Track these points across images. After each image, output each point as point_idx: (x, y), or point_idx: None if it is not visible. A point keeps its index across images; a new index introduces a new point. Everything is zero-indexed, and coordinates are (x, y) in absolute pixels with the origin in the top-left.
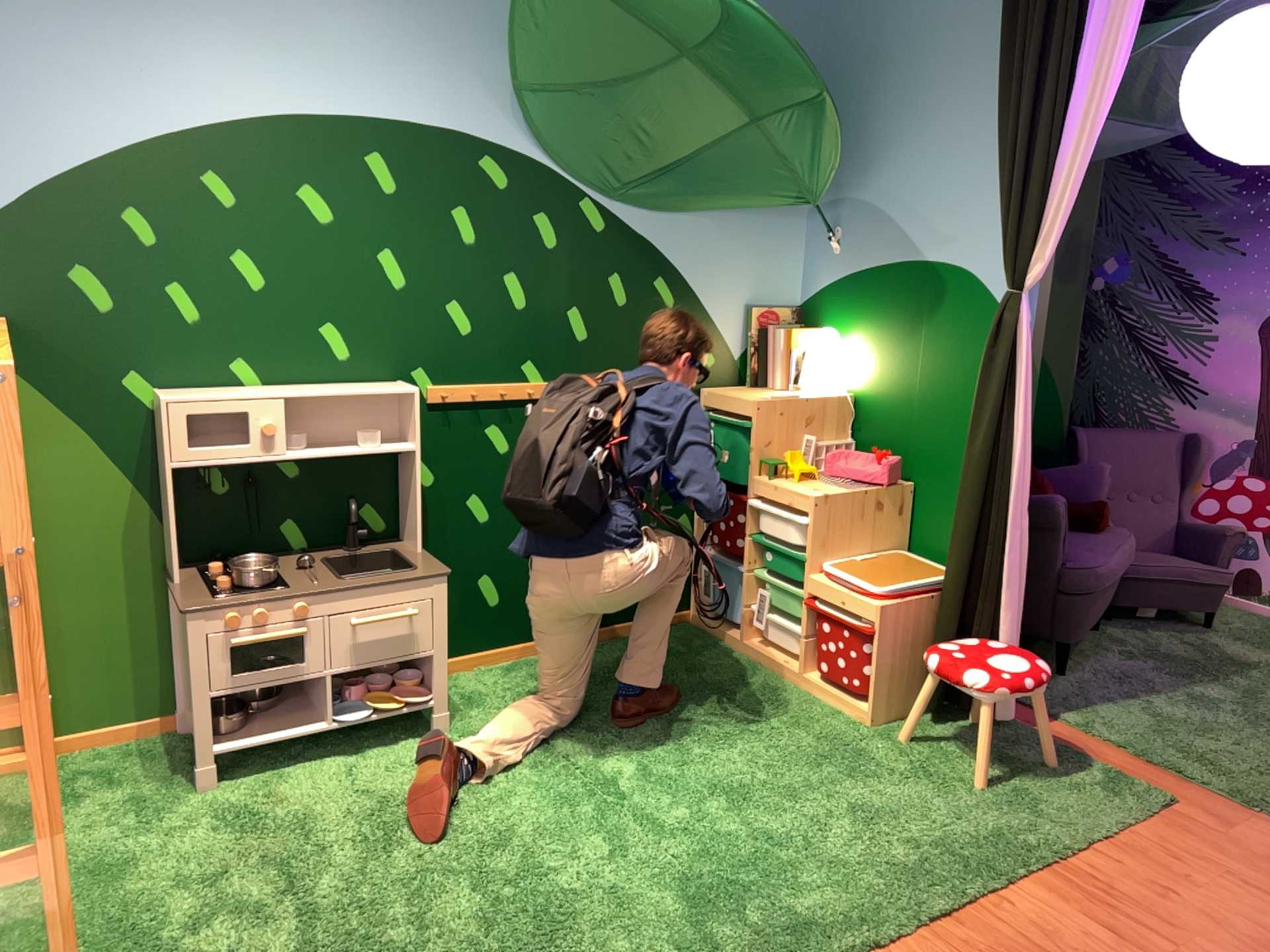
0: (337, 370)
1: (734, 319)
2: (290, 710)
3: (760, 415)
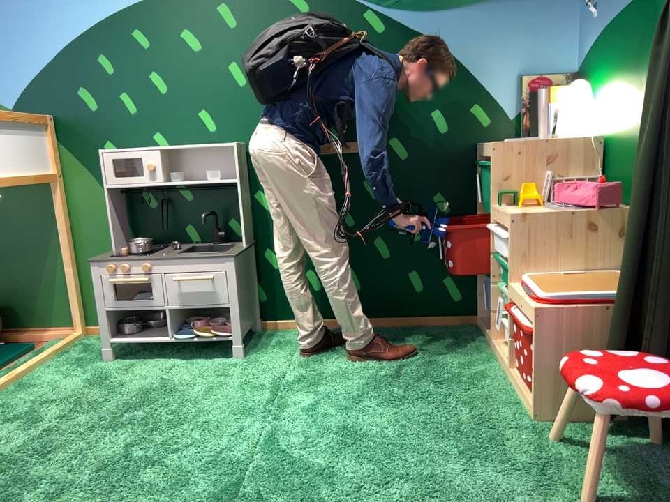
0: (205, 136)
1: (509, 85)
2: (160, 331)
3: (499, 153)
